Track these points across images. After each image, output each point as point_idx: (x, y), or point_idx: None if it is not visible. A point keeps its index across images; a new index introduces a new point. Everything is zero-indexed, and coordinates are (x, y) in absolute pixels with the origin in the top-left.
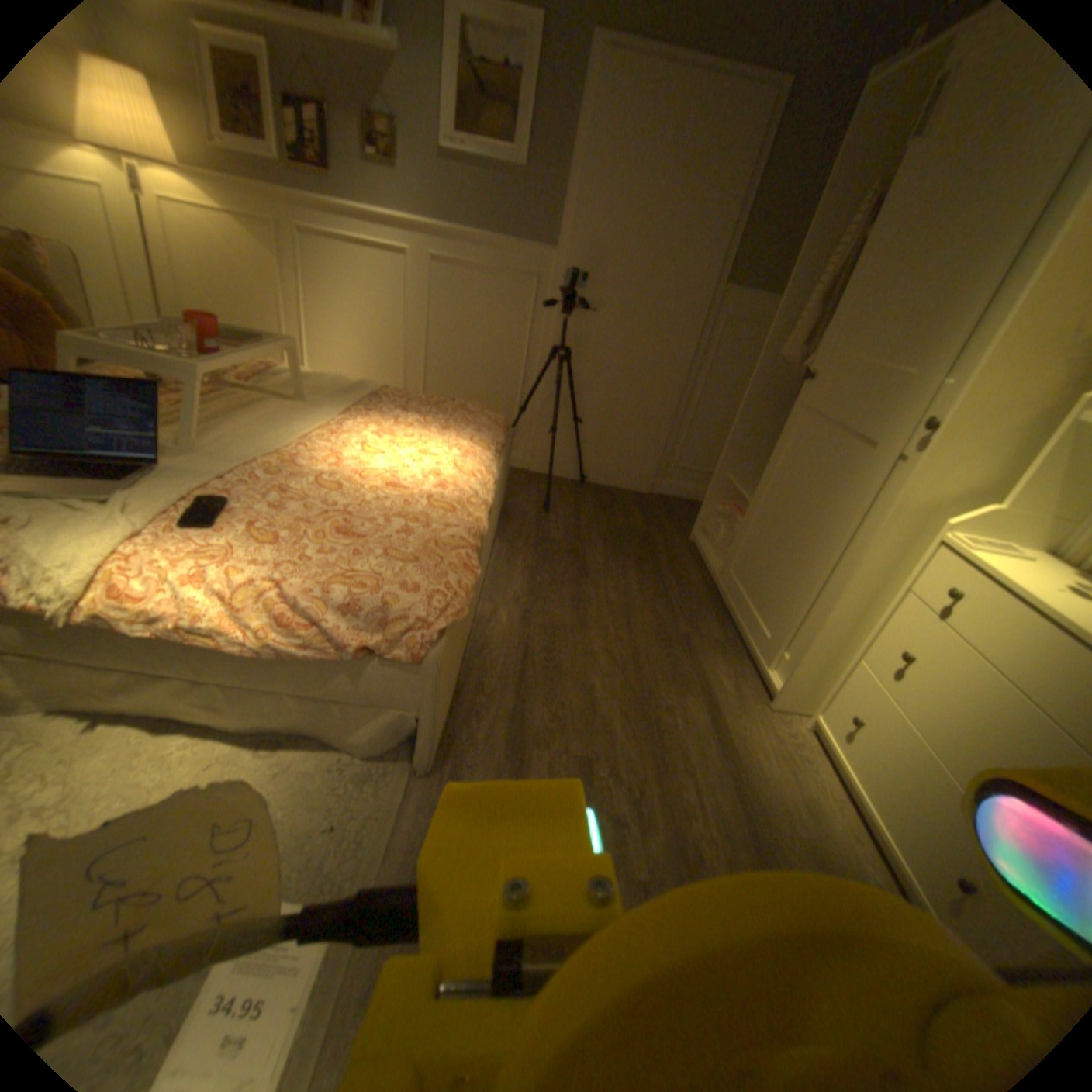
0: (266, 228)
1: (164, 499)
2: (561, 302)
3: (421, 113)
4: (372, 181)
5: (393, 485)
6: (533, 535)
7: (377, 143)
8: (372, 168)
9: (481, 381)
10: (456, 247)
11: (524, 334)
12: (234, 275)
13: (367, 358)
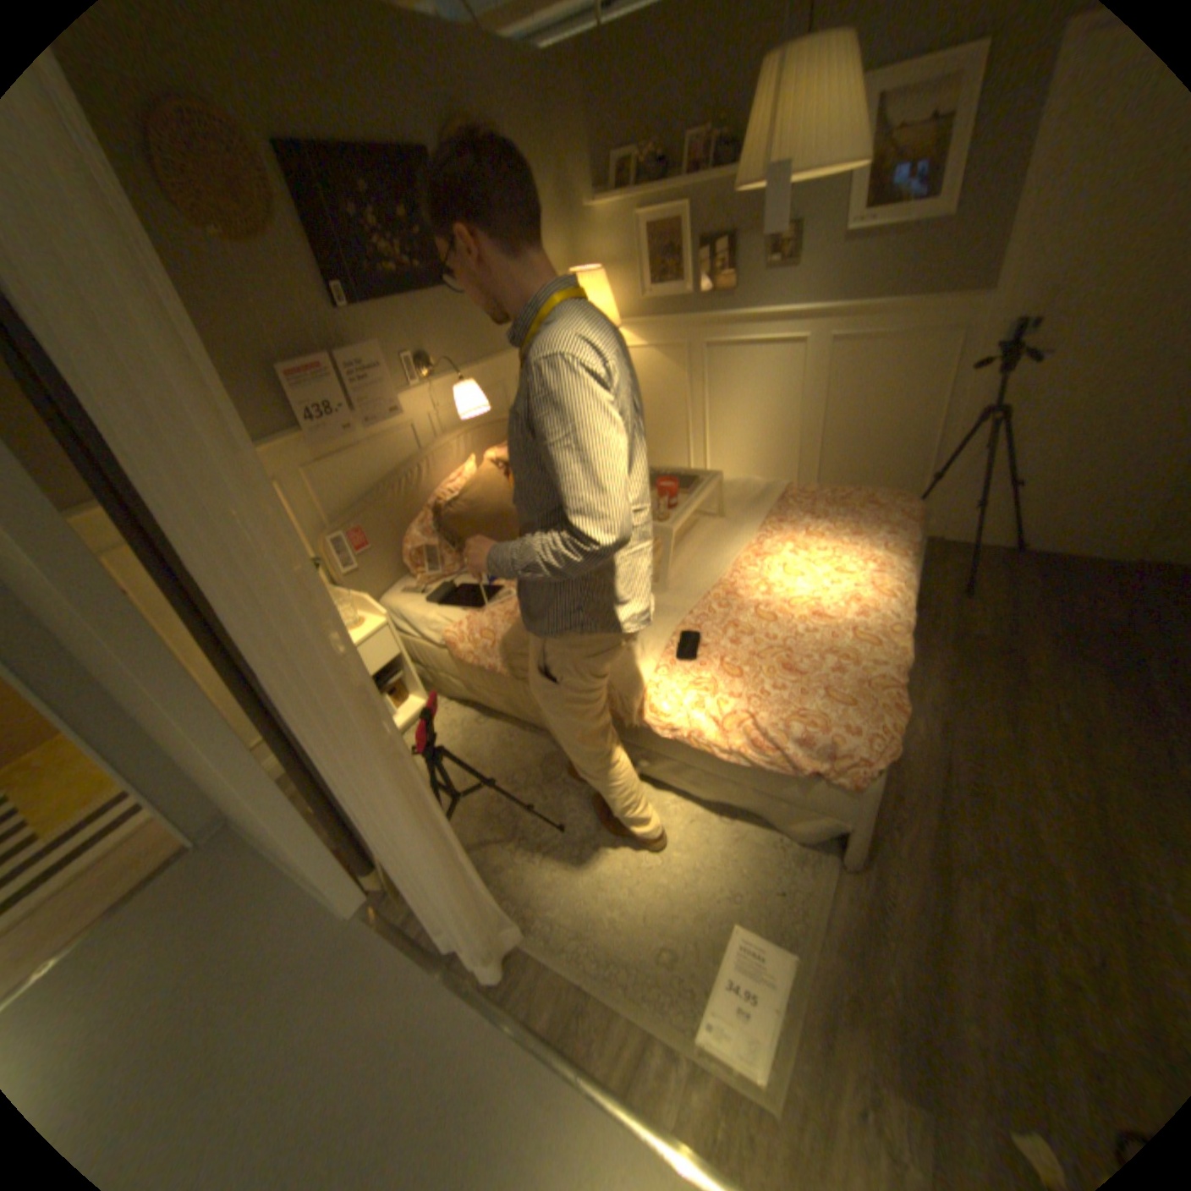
0: (681, 352)
1: (665, 639)
2: (999, 351)
3: (829, 206)
4: (776, 285)
5: (821, 617)
6: (954, 630)
7: (782, 251)
8: (776, 274)
9: (886, 450)
10: (862, 322)
11: (944, 394)
12: (654, 395)
13: (763, 445)
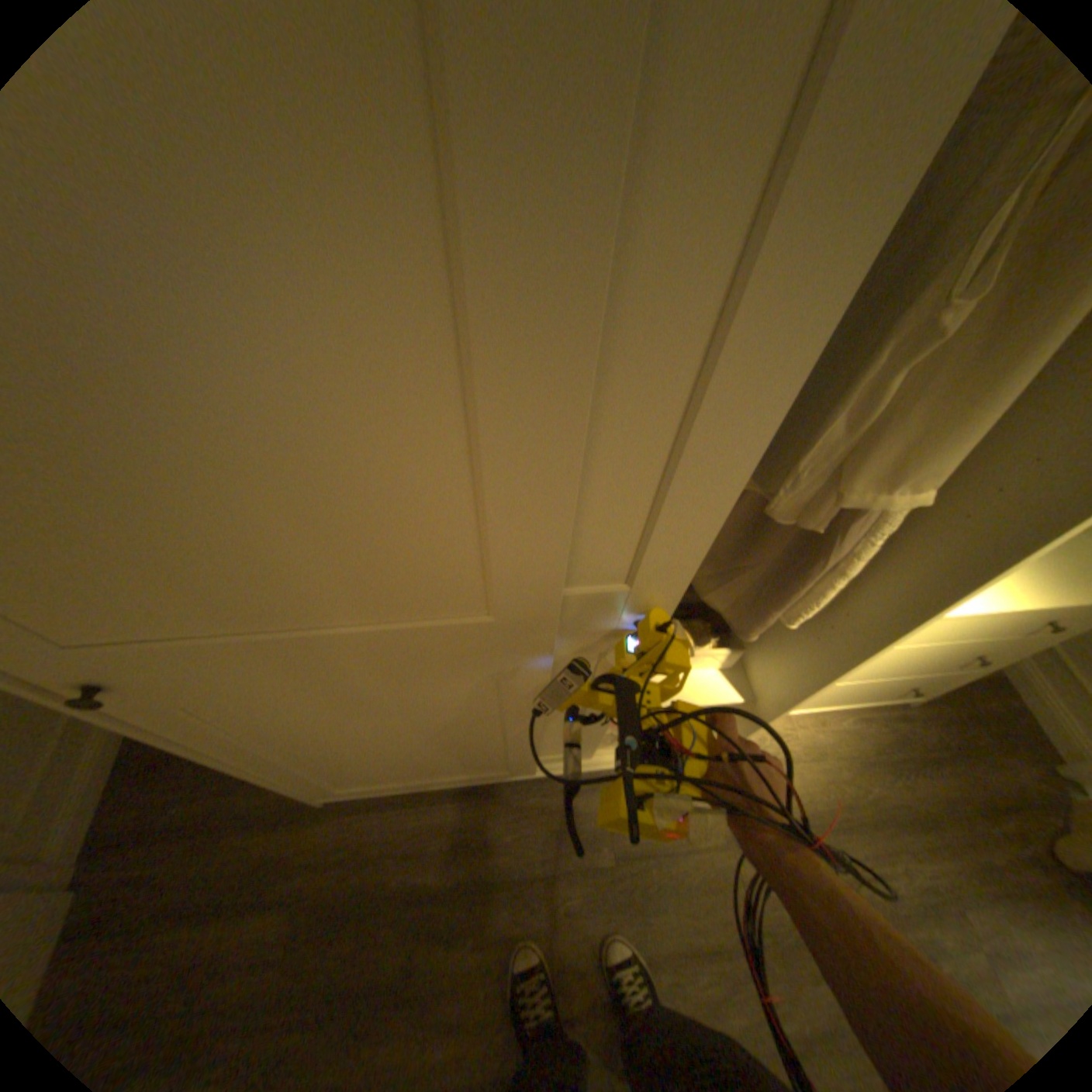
0: None
1: None
2: None
3: None
4: None
5: None
6: None
7: None
8: None
9: None
10: None
11: None
12: None
13: None
